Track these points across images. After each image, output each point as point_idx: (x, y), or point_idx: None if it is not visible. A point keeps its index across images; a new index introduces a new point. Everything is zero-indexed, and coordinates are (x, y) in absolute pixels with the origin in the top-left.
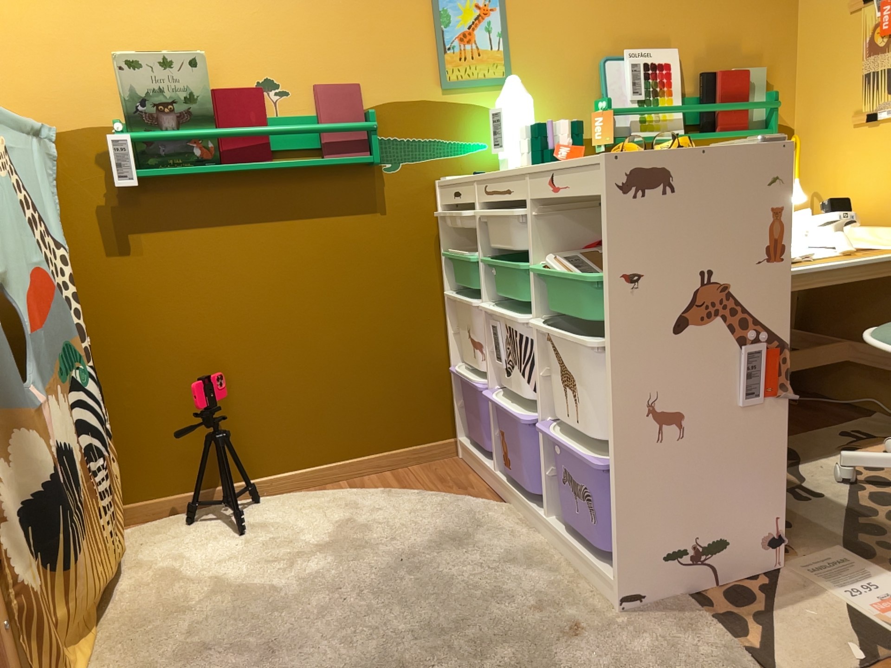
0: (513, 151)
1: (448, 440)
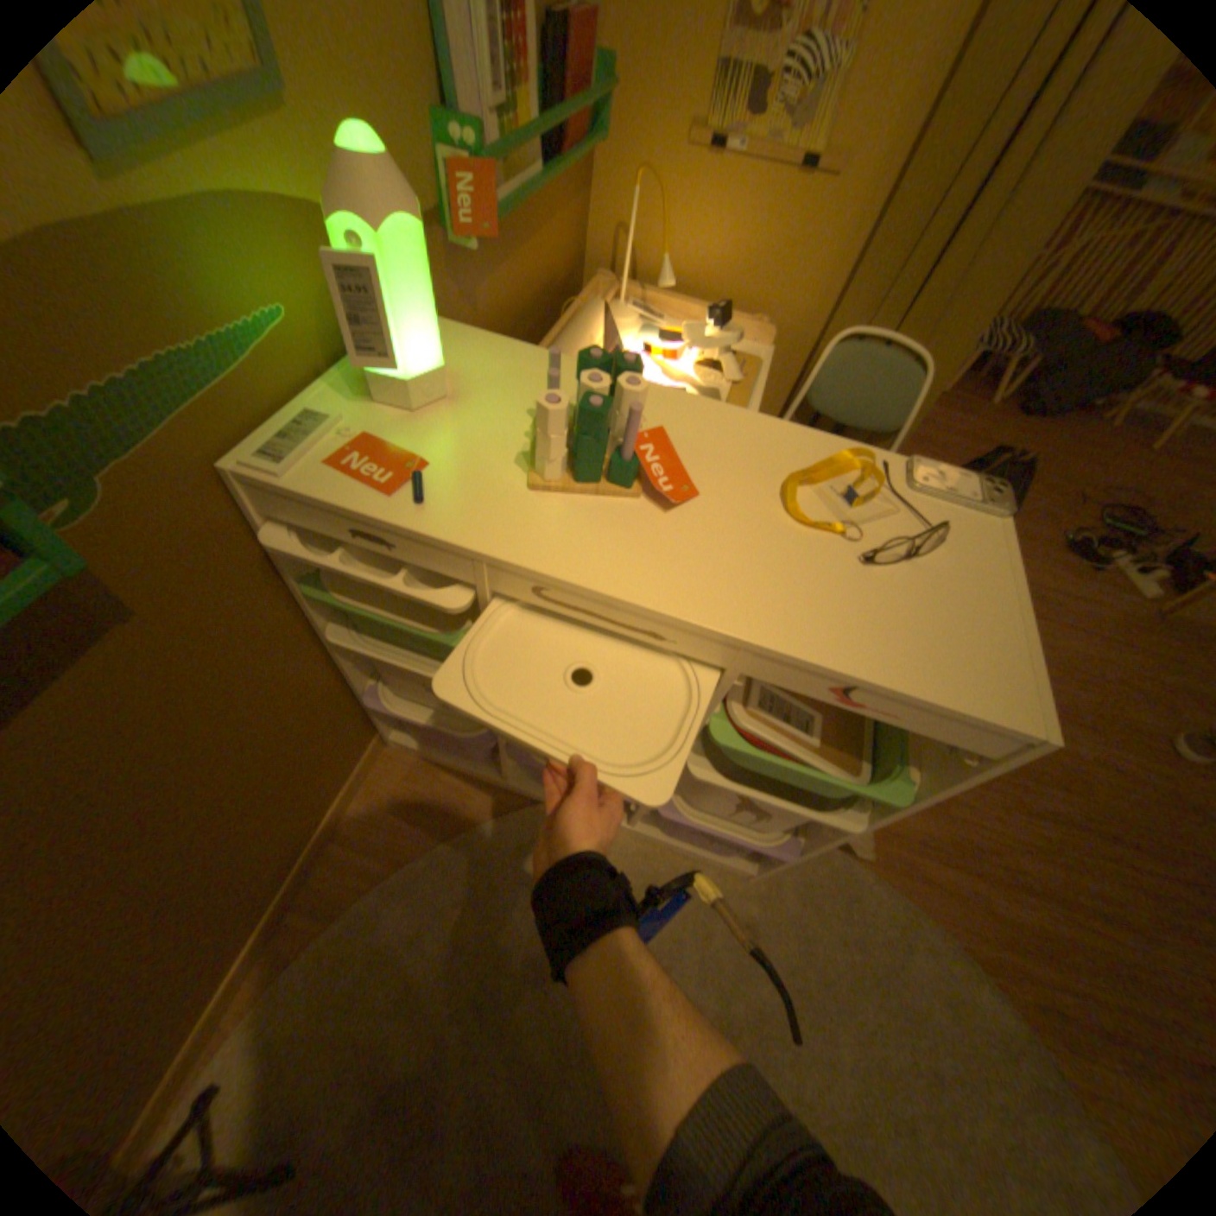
0: (413, 361)
1: (371, 746)
